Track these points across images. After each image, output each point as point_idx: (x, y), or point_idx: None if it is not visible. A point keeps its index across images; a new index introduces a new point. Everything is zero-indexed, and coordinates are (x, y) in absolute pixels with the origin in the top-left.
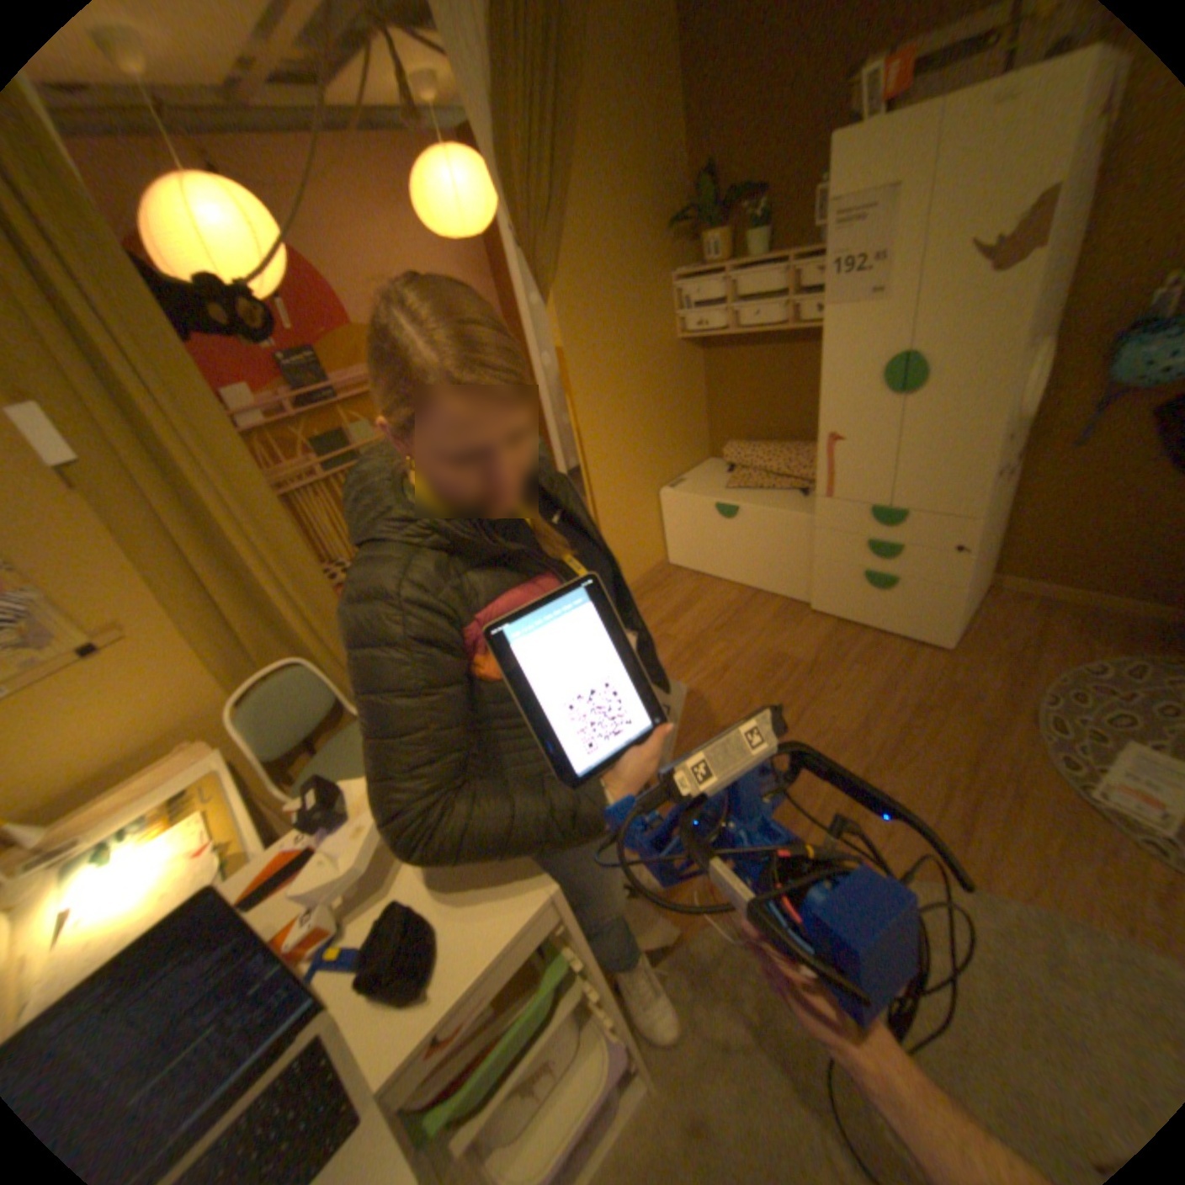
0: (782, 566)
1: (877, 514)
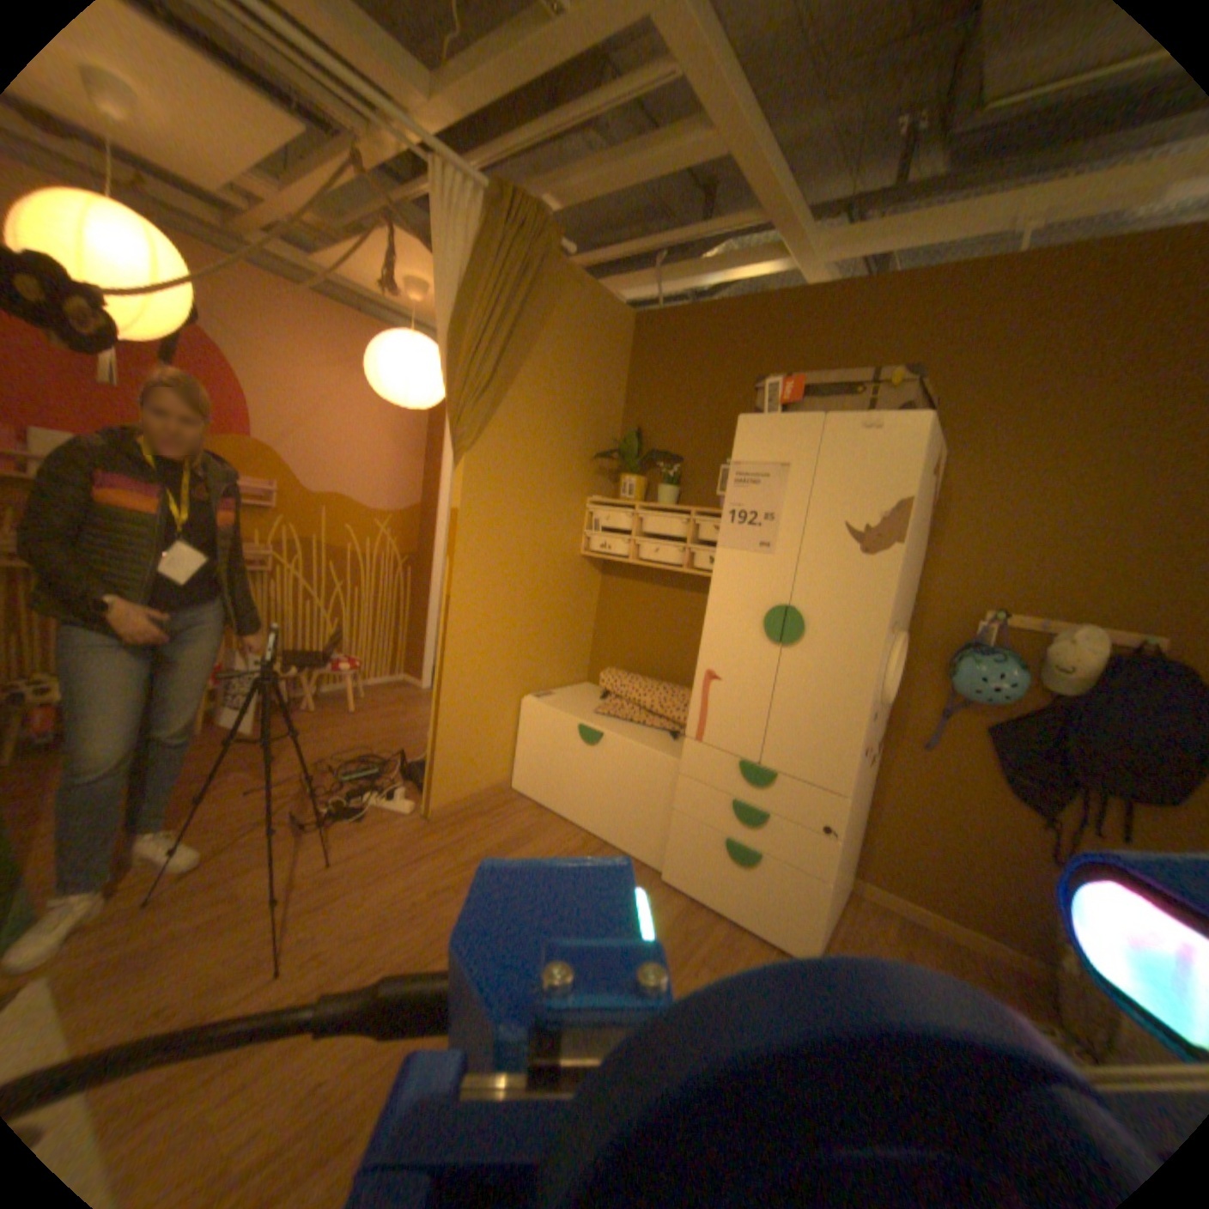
0: (636, 818)
1: (745, 771)
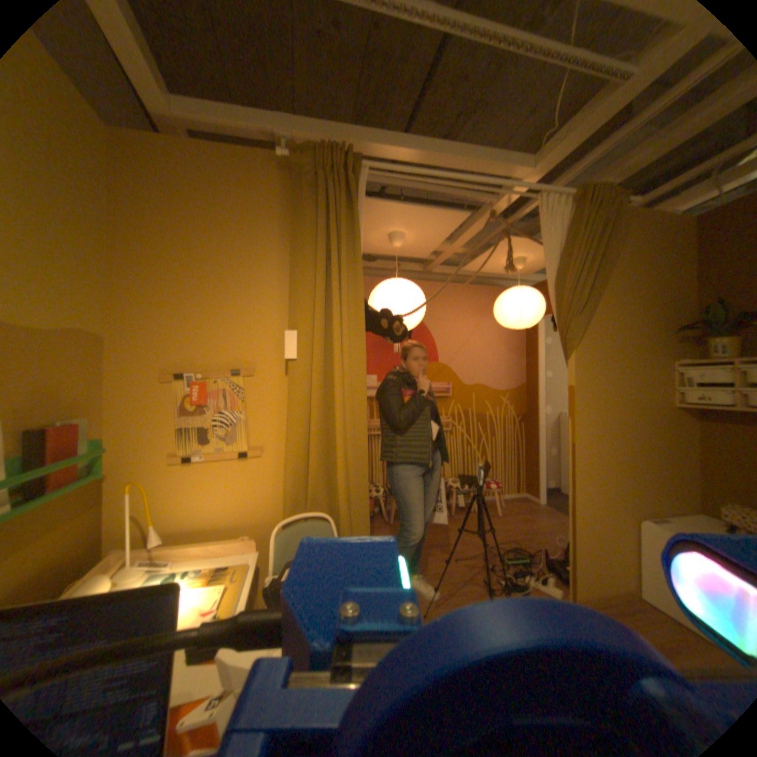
0: None
1: None
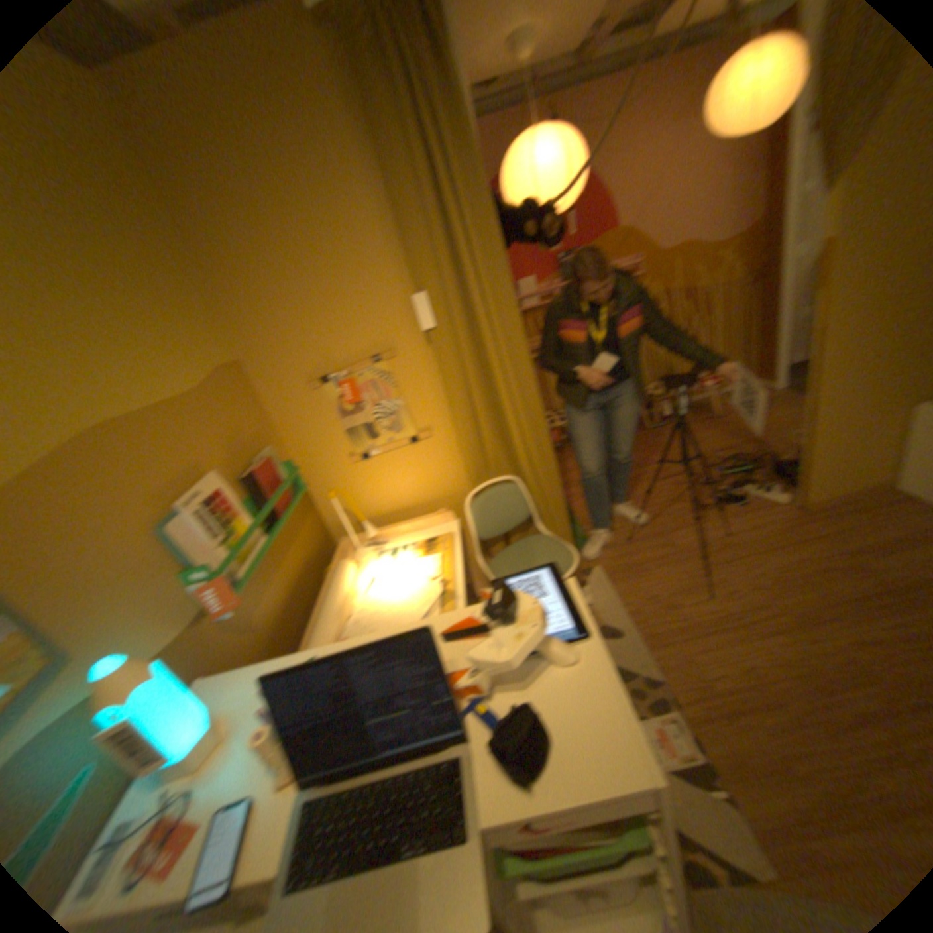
0: None
1: None
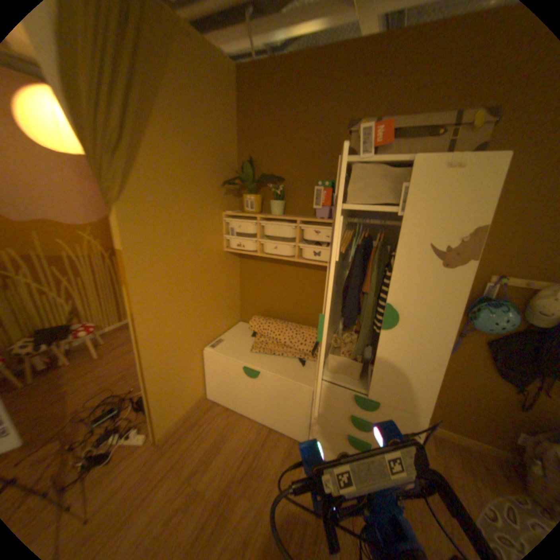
0: (289, 417)
1: (360, 402)
